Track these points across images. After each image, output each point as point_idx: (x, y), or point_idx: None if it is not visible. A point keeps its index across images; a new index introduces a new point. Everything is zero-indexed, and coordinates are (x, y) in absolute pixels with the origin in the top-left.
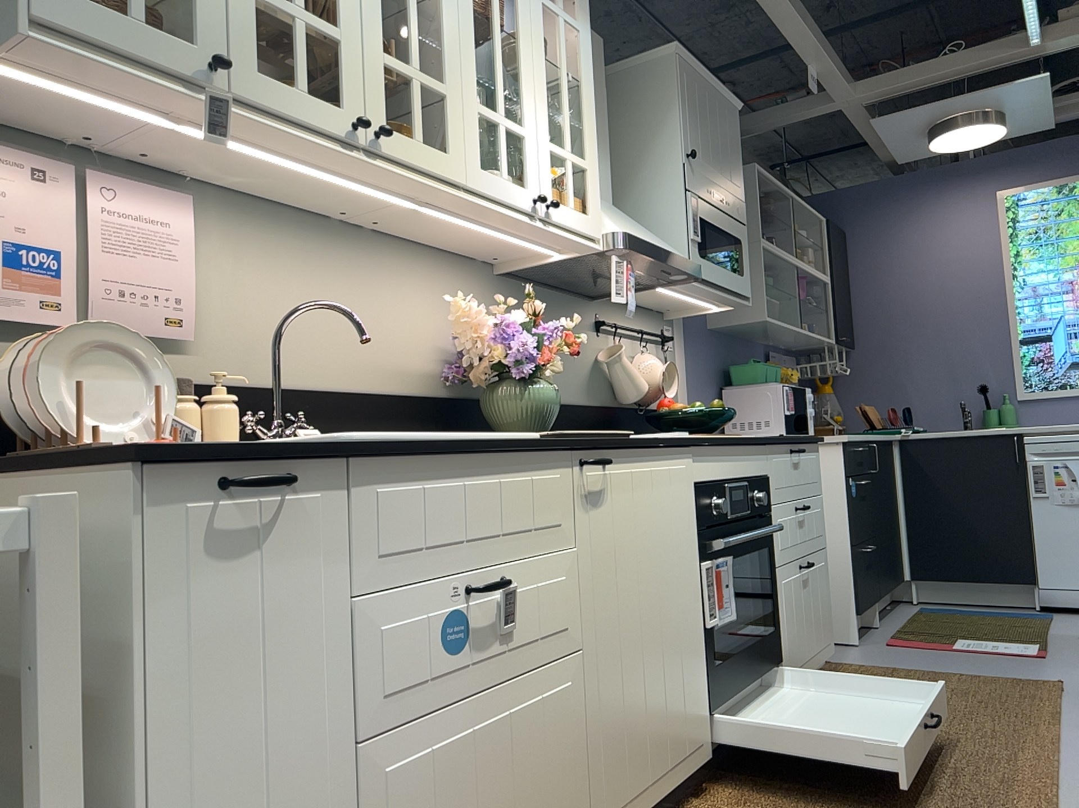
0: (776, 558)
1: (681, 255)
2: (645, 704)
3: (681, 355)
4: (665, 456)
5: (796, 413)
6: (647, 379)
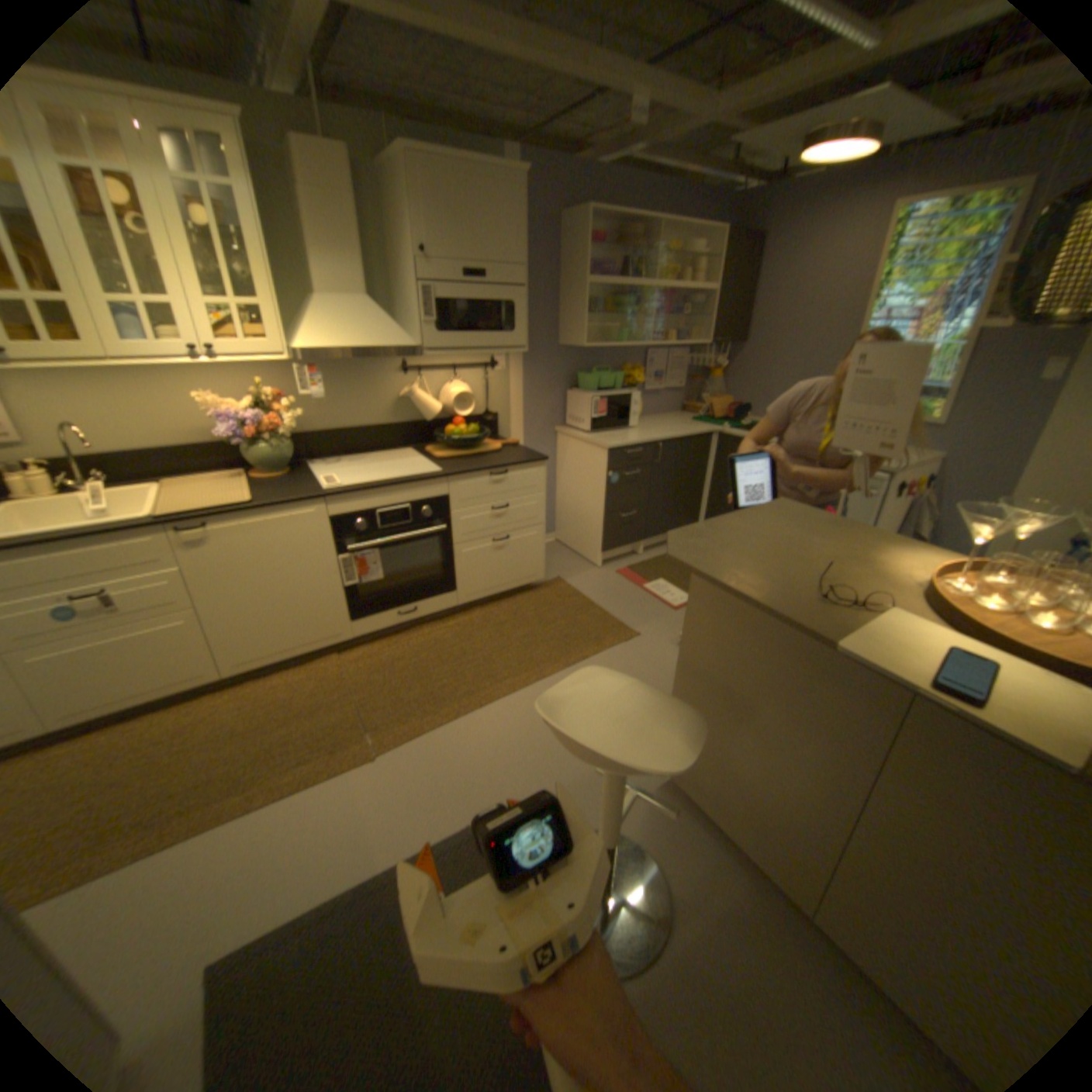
0: (454, 540)
1: (395, 342)
2: (270, 623)
3: (514, 371)
4: (285, 509)
5: (606, 415)
6: (440, 405)
